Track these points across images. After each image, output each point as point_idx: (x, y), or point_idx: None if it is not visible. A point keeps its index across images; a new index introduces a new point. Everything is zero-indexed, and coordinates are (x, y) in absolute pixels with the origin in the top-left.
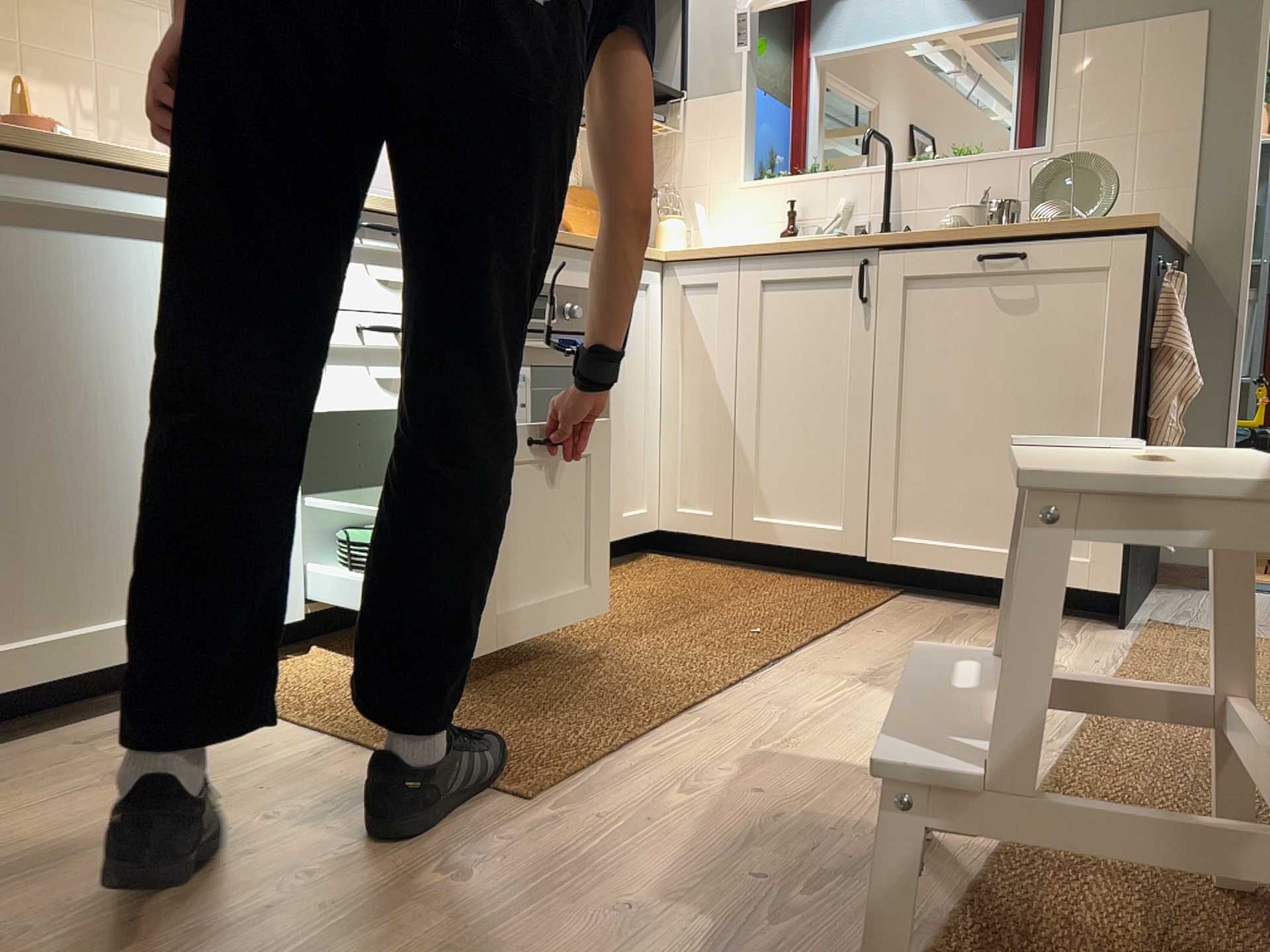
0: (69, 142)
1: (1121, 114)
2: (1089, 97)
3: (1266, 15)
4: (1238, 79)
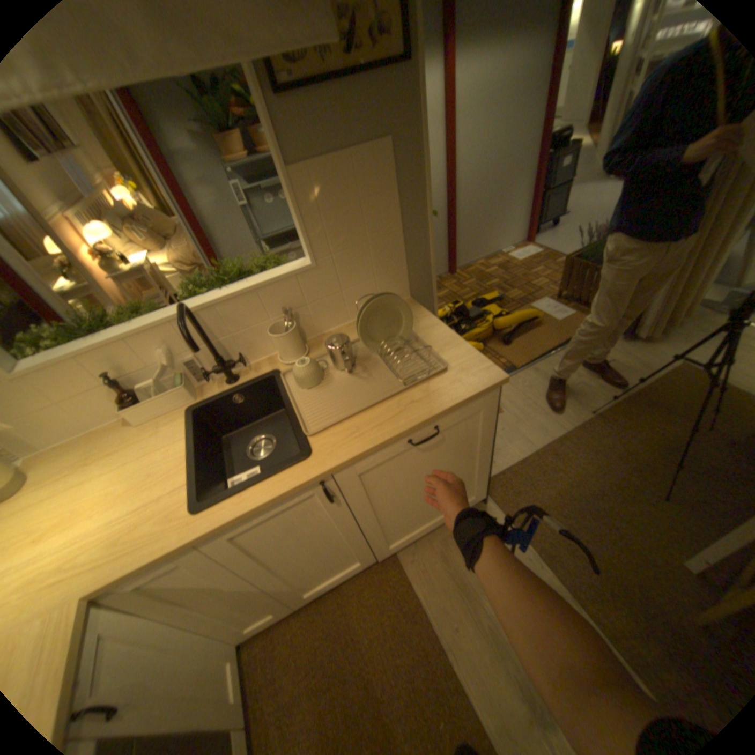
0: None
1: (354, 225)
2: (329, 216)
3: (425, 135)
4: (416, 188)
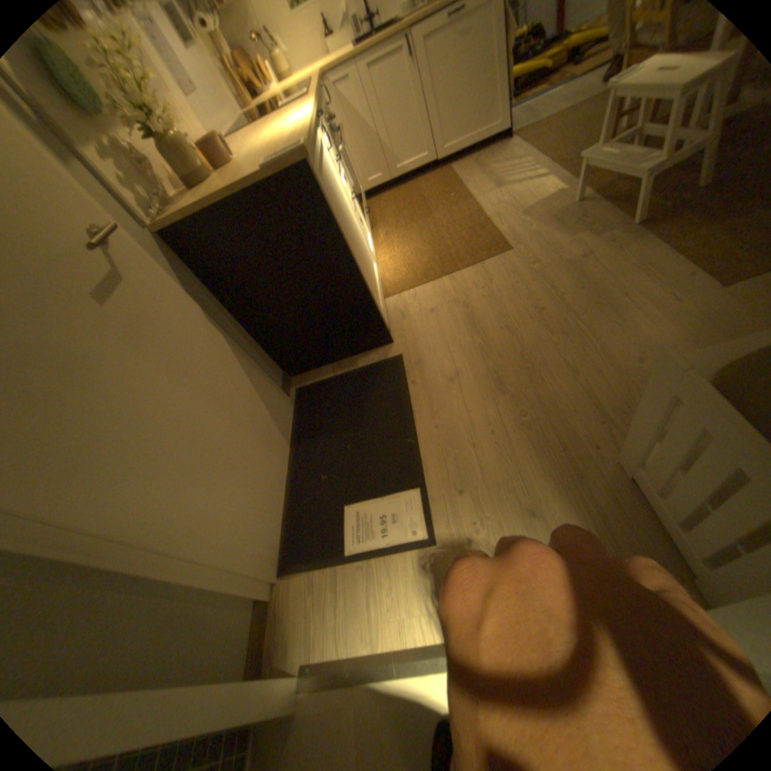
0: (308, 127)
1: None
2: None
3: None
4: None
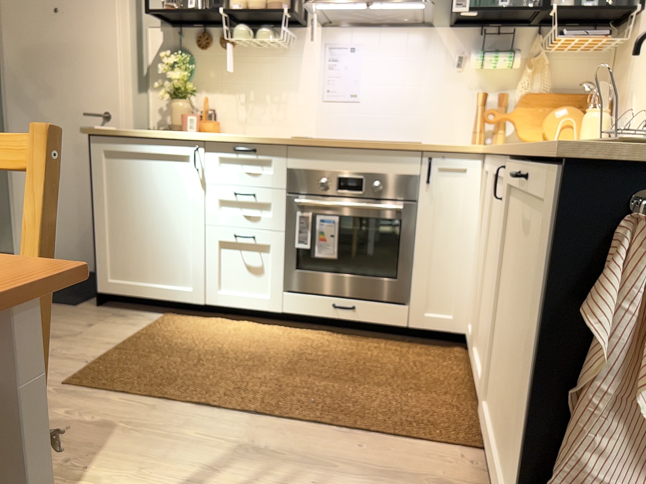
0: (127, 132)
1: None
2: None
3: None
4: None
